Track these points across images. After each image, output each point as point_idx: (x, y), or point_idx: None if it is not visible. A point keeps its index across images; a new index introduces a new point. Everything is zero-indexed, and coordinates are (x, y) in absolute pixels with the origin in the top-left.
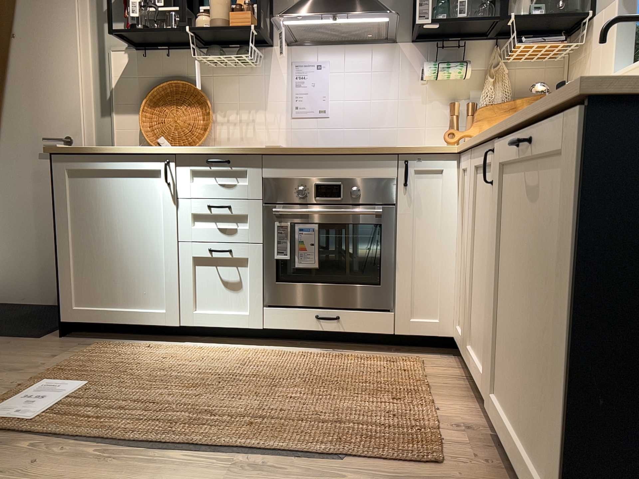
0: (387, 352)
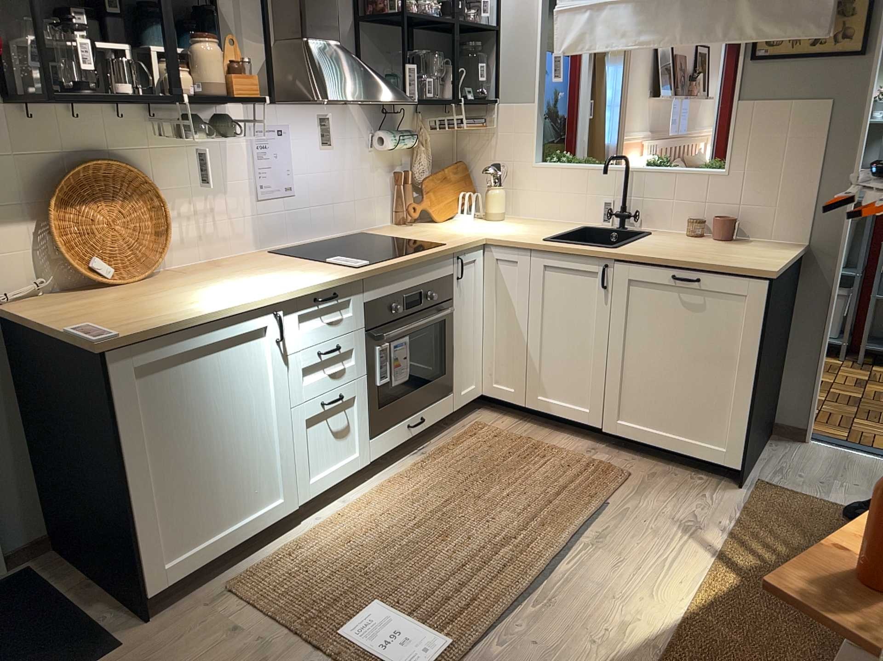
0: (447, 431)
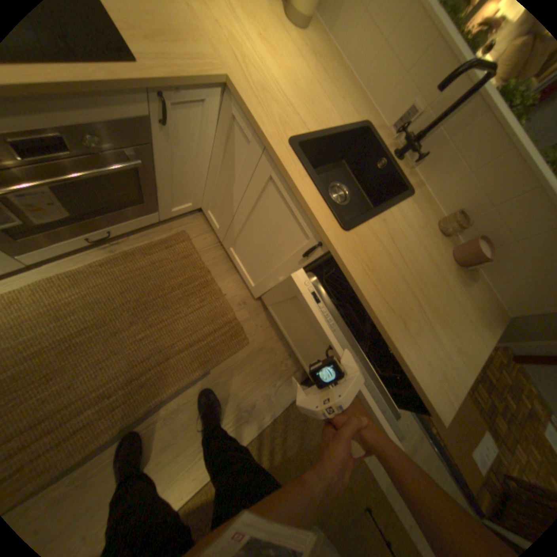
0: (153, 228)
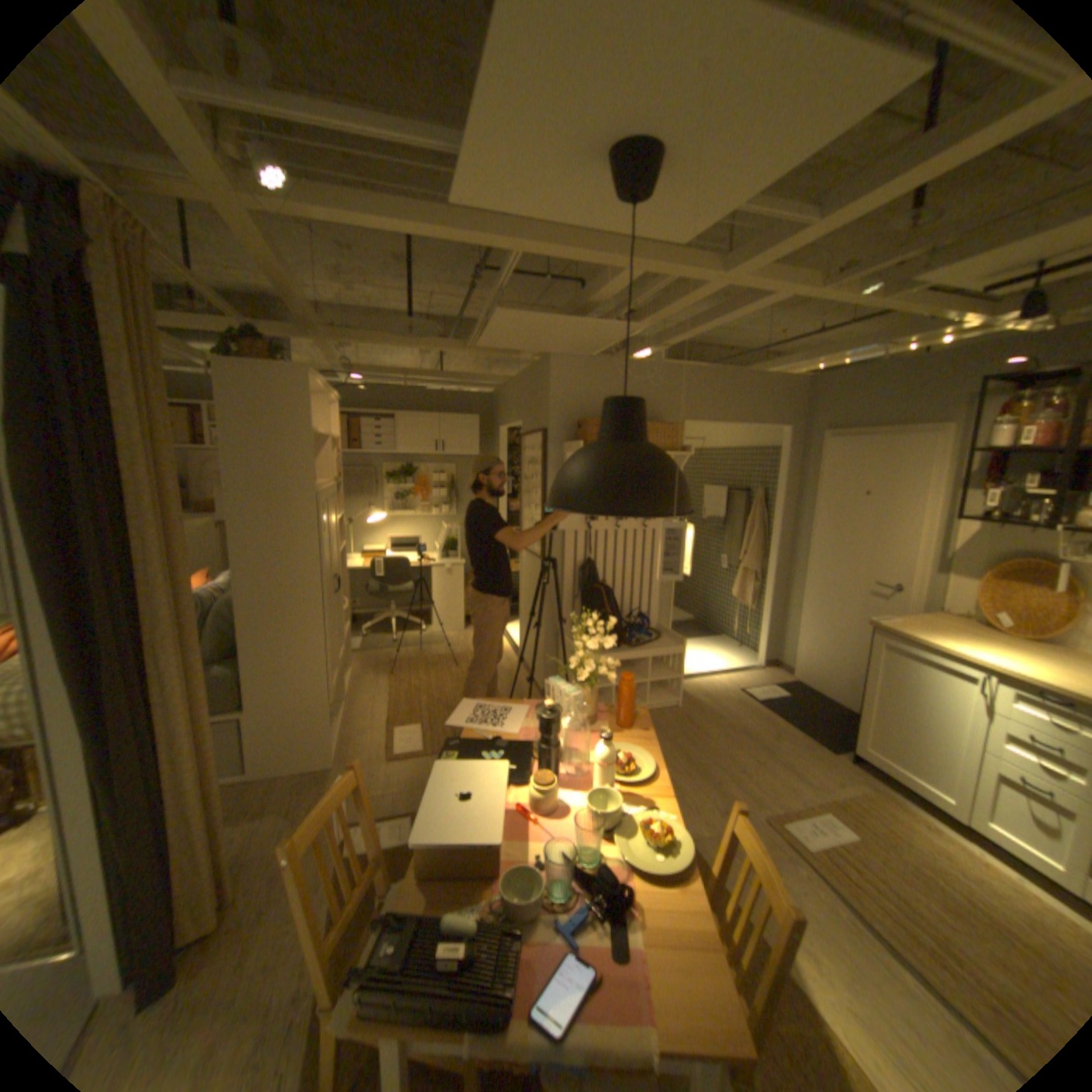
0: None
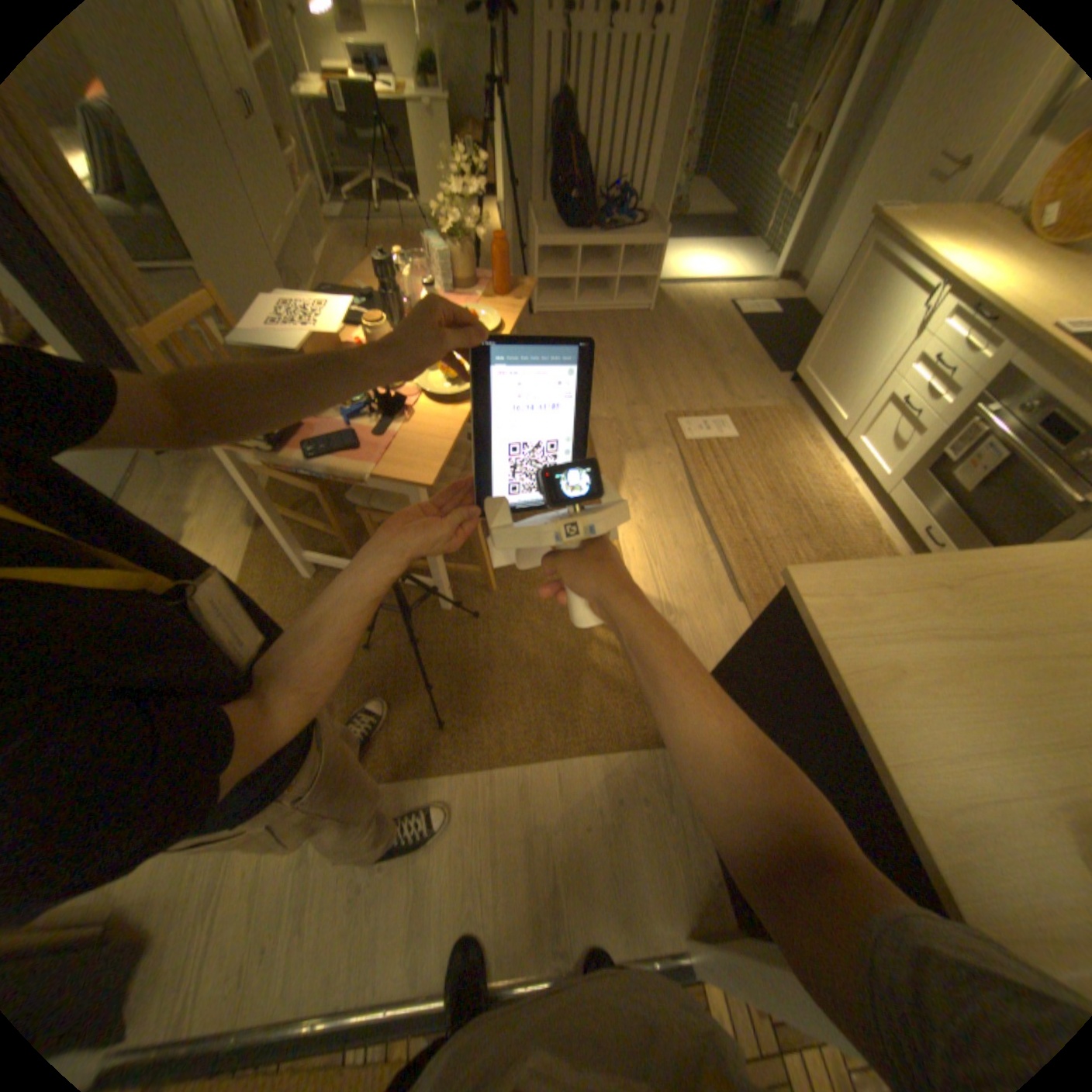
0: None
